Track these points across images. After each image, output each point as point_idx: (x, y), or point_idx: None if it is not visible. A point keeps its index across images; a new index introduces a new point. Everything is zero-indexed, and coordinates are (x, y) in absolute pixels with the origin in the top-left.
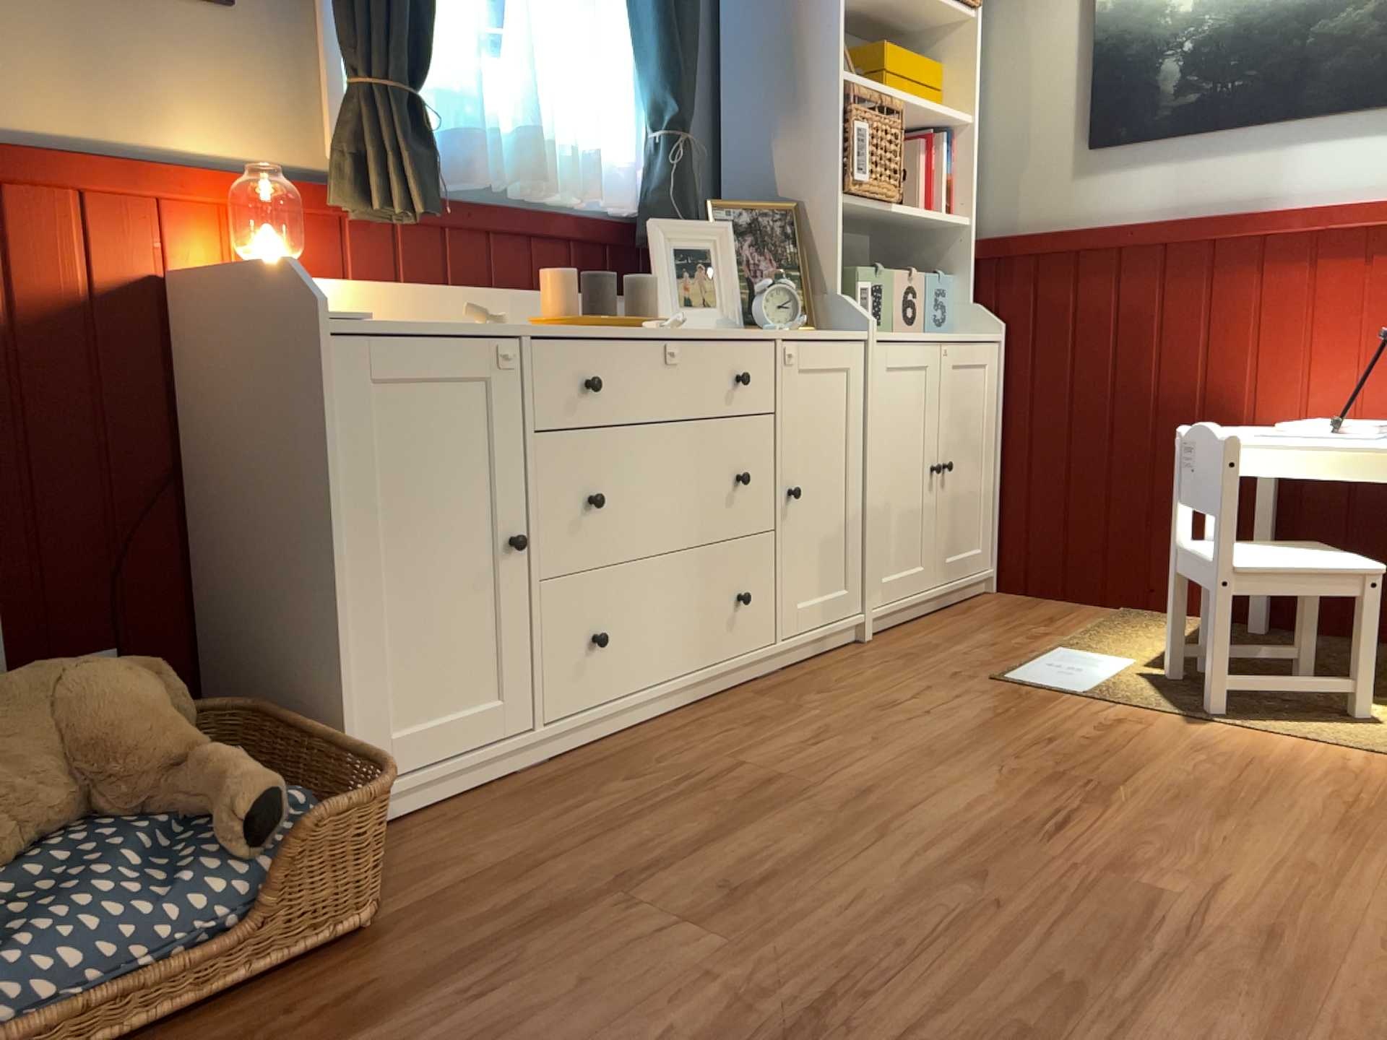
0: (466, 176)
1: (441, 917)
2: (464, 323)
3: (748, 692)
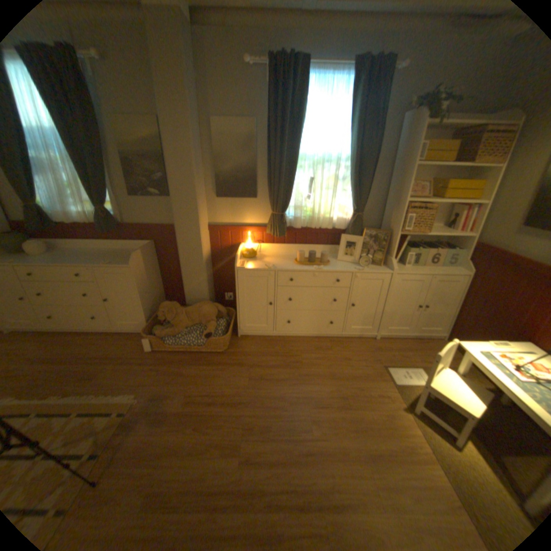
0: (295, 226)
1: (231, 356)
2: (268, 266)
3: (329, 339)
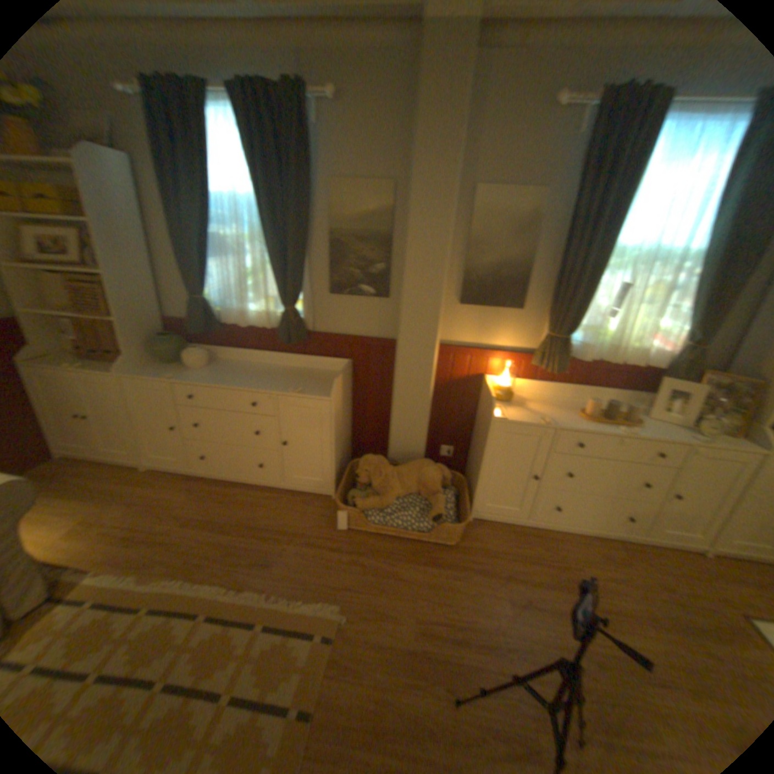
0: (583, 358)
1: (468, 555)
2: (542, 420)
3: (621, 547)
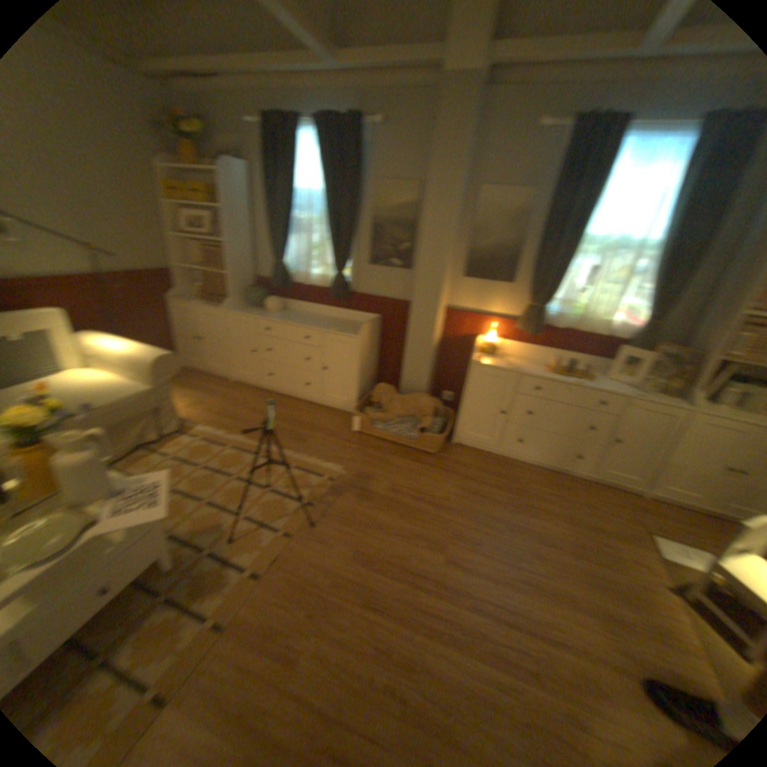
0: (557, 325)
1: (443, 460)
2: (512, 366)
3: (572, 479)
